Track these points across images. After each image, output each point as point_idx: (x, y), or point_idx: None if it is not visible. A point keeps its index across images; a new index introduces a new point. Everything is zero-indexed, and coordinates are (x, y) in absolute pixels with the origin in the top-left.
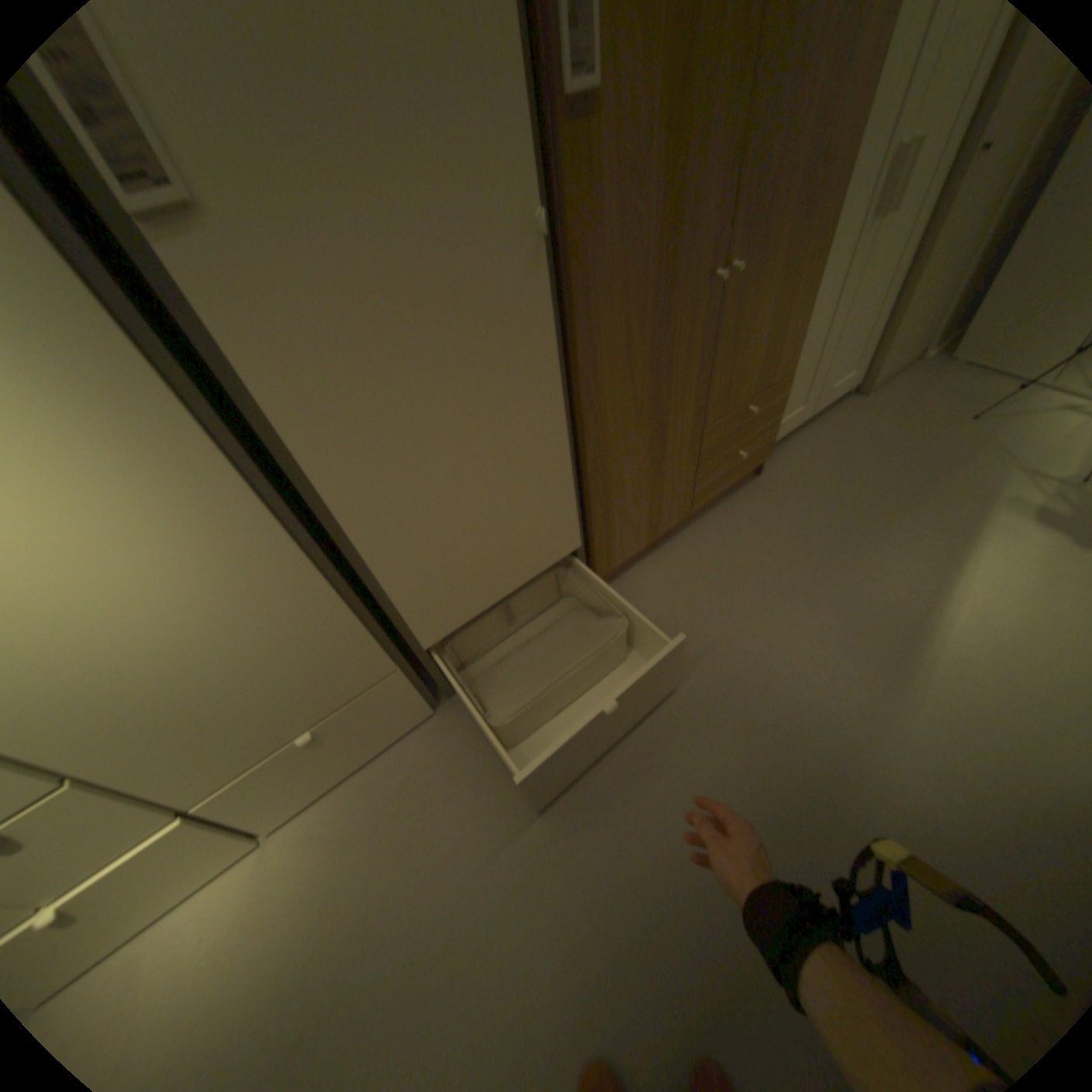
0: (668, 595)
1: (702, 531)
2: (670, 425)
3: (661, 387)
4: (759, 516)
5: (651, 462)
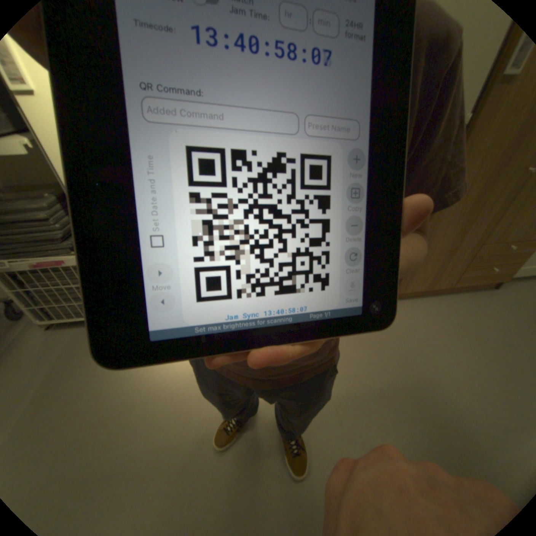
0: (431, 316)
1: (458, 299)
2: (472, 231)
3: (478, 210)
4: (495, 305)
5: (453, 245)
